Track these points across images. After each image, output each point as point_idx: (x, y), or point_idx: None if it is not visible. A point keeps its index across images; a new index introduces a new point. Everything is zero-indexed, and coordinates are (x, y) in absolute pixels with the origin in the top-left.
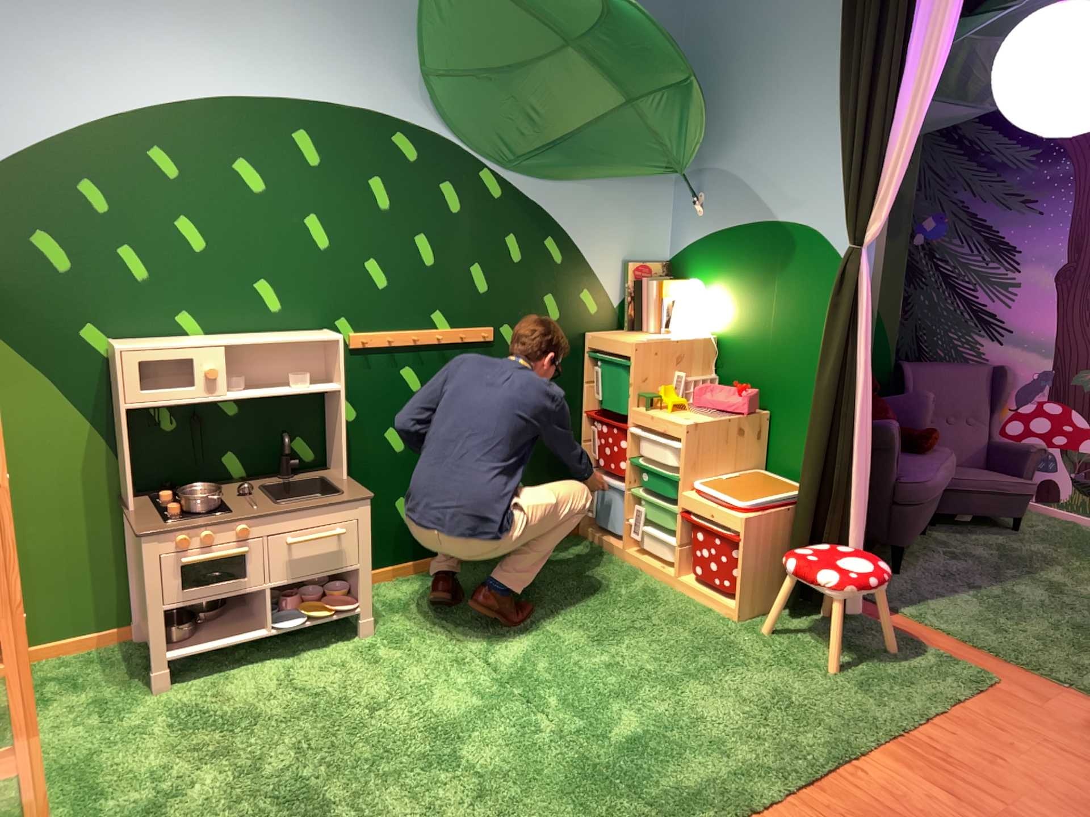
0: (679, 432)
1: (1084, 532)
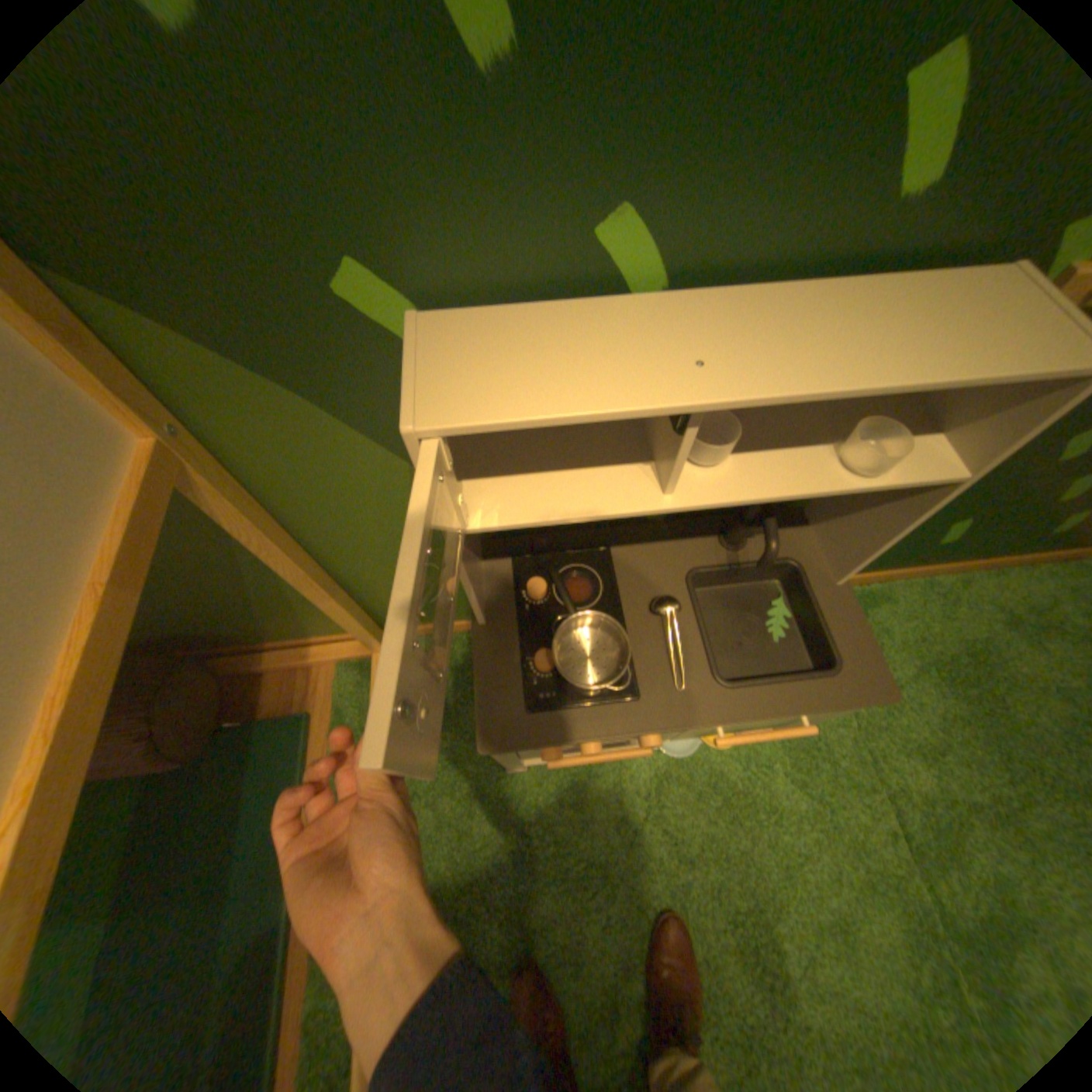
0: None
1: None
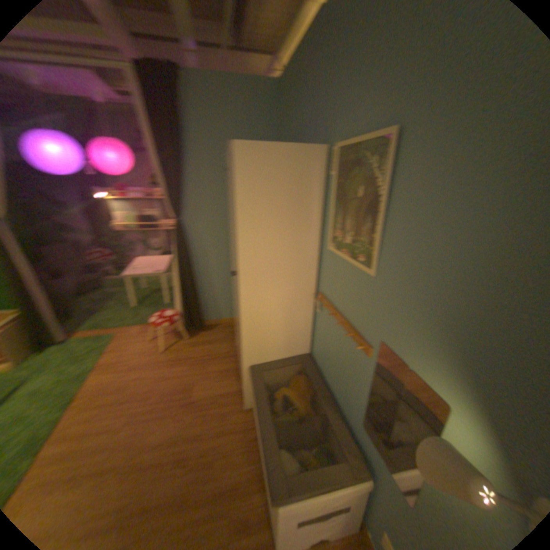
0: None
1: (119, 282)
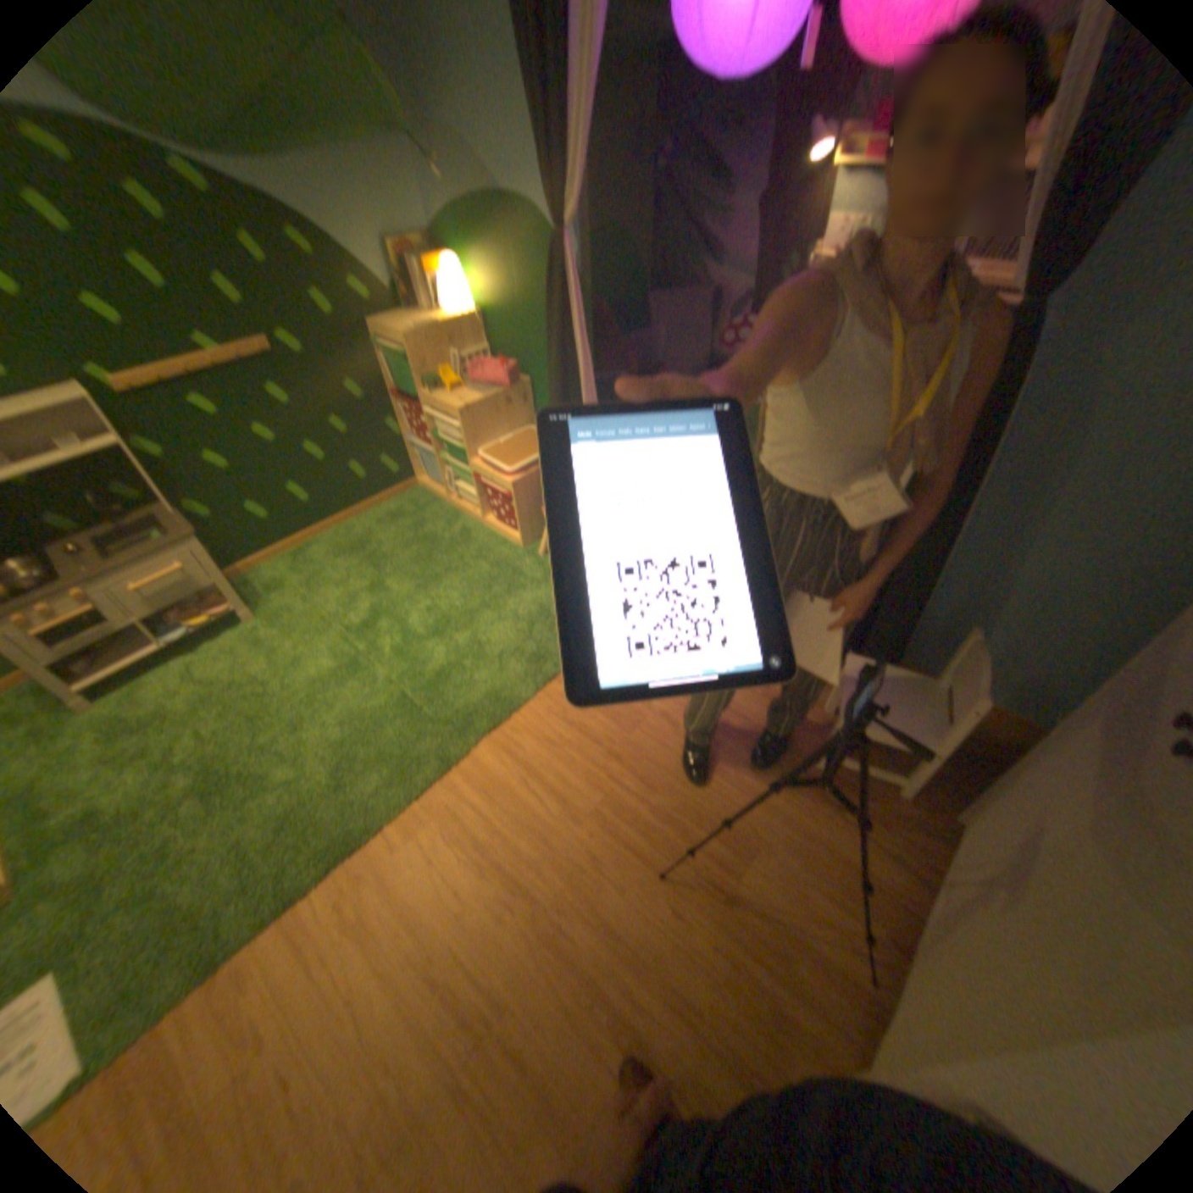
0: (454, 417)
1: None
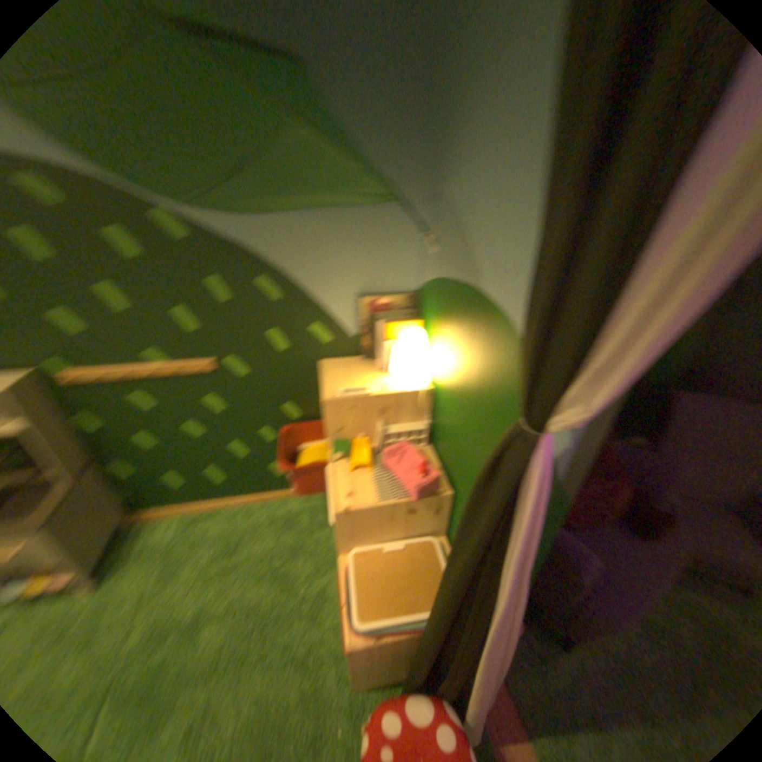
0: (332, 513)
1: None
